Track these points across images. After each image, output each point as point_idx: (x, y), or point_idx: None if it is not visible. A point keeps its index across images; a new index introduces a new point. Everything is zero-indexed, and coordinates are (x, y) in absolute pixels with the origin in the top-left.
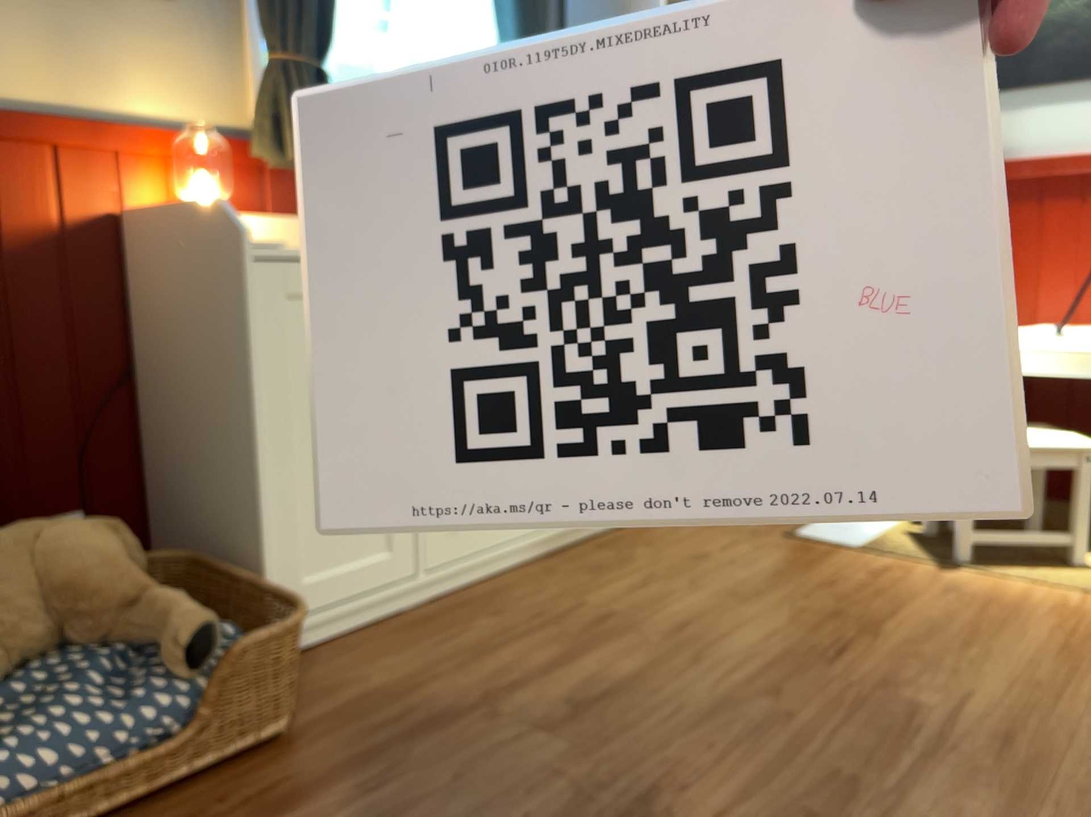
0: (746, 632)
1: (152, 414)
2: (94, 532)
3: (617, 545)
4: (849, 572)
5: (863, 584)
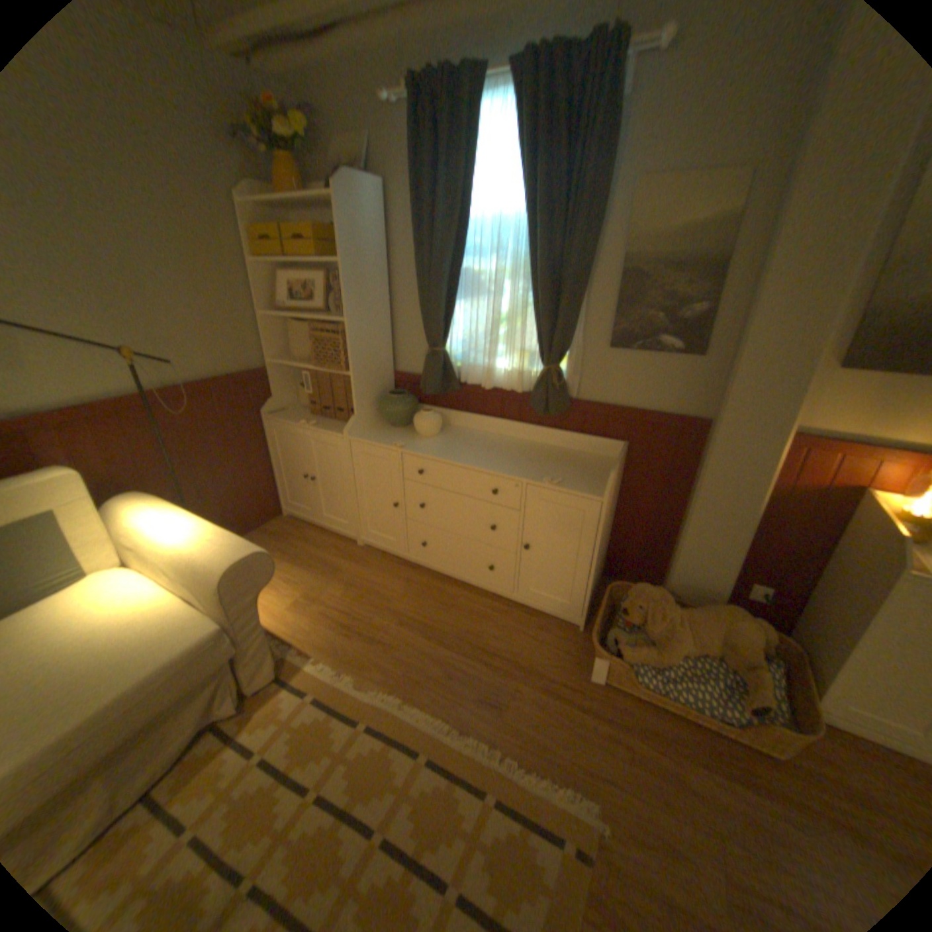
0: None
1: (829, 579)
2: (756, 634)
3: None
4: None
5: None
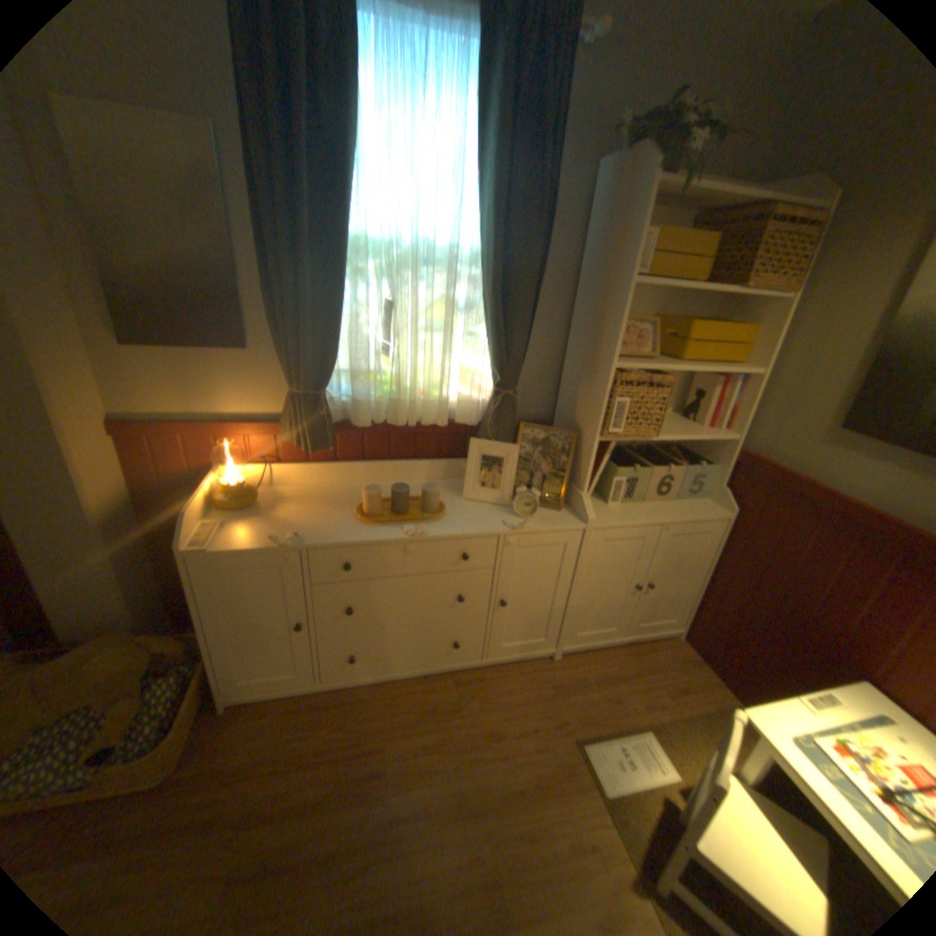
0: (419, 860)
1: None
2: (122, 657)
3: (468, 689)
4: (562, 834)
5: (555, 859)
